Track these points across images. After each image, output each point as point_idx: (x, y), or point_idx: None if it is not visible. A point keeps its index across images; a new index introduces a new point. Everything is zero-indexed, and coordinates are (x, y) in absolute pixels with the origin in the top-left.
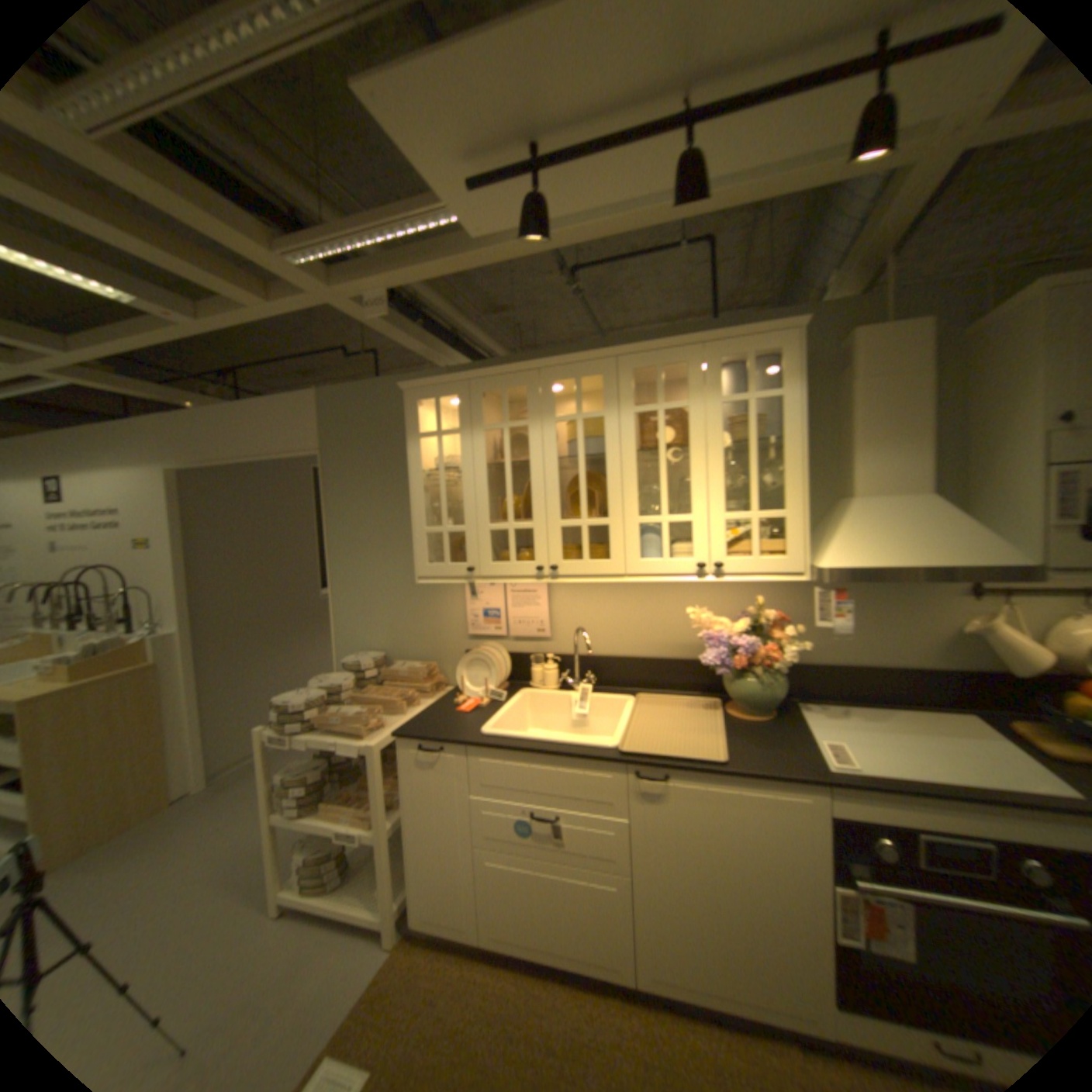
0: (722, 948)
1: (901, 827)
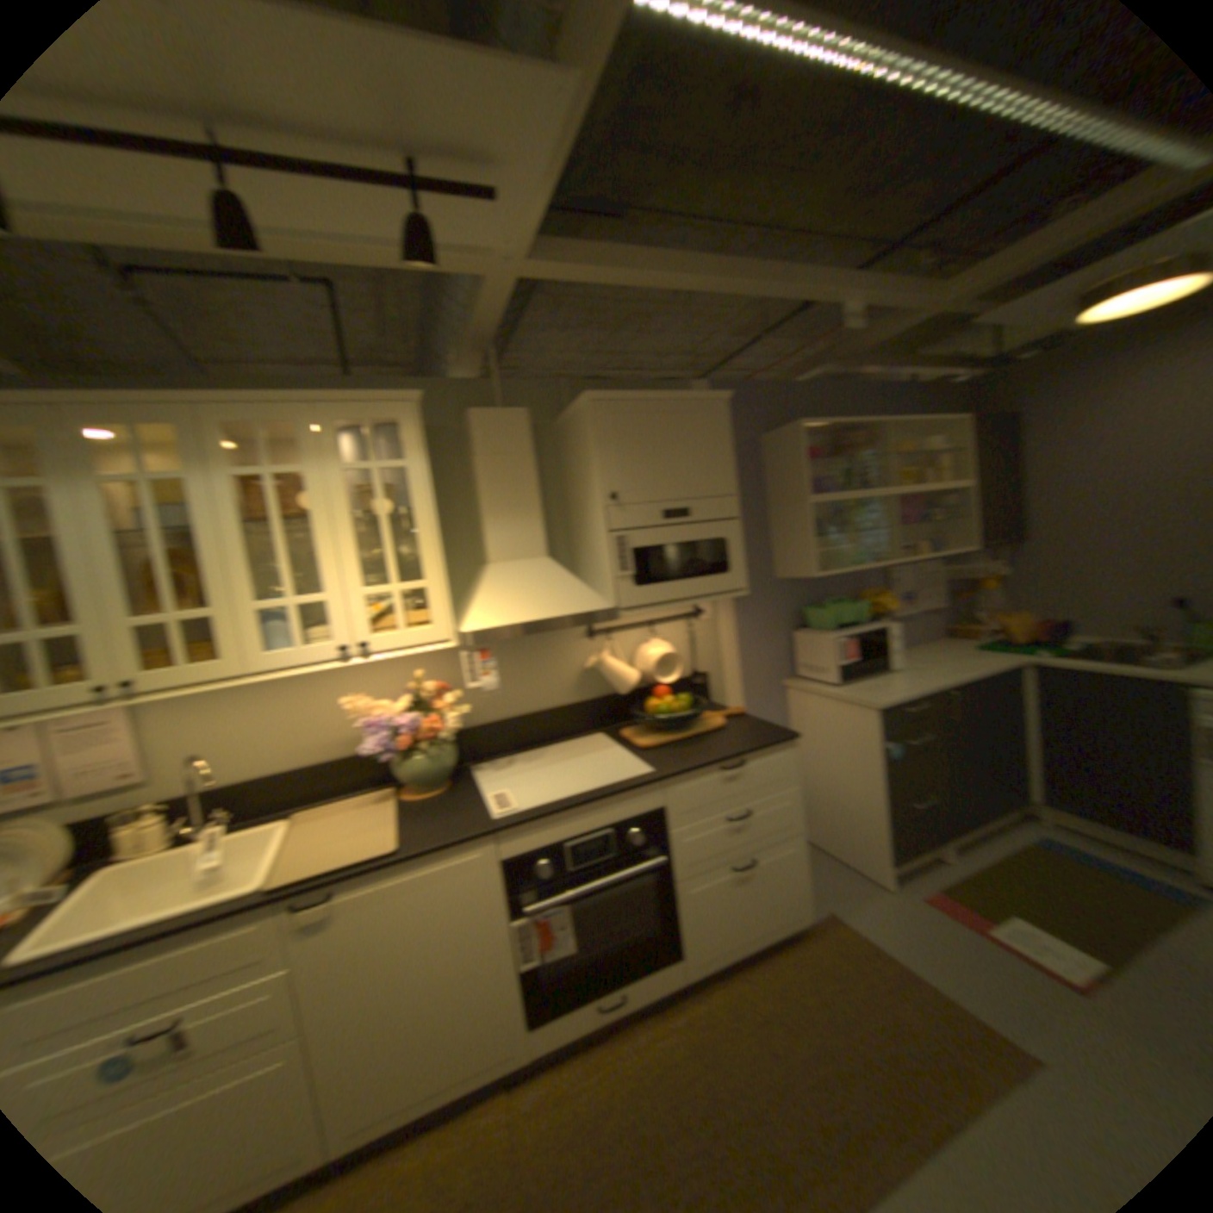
0: (424, 1043)
1: (556, 843)
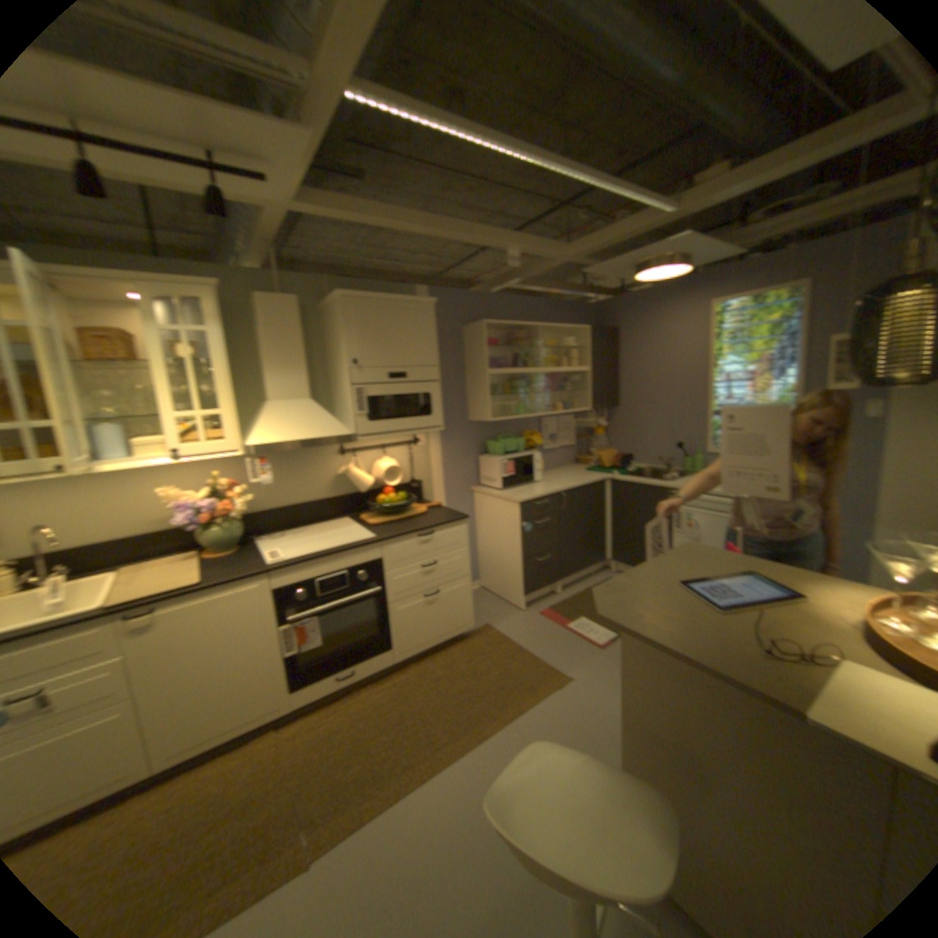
0: (212, 703)
1: (305, 580)
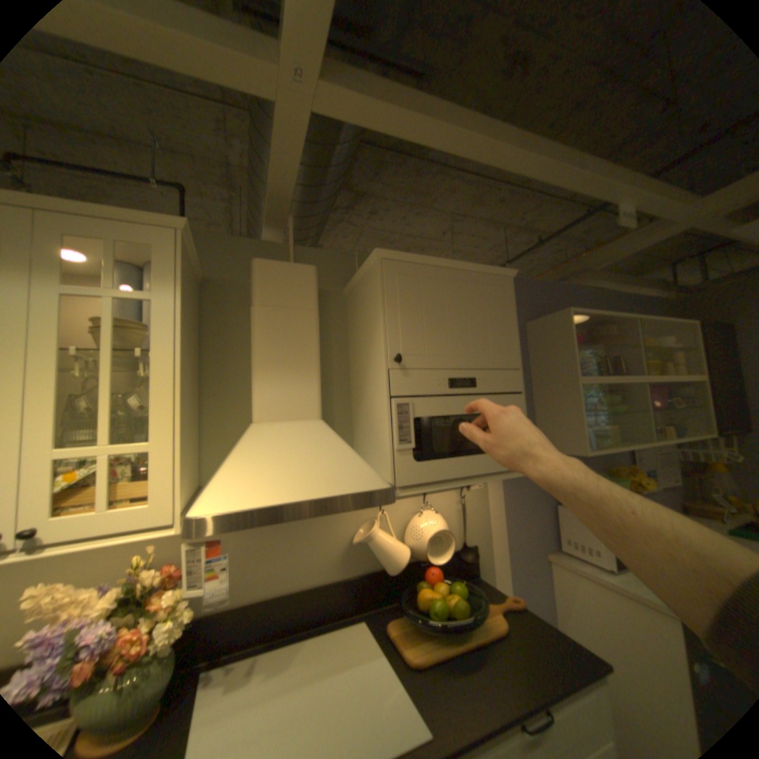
0: None
1: None
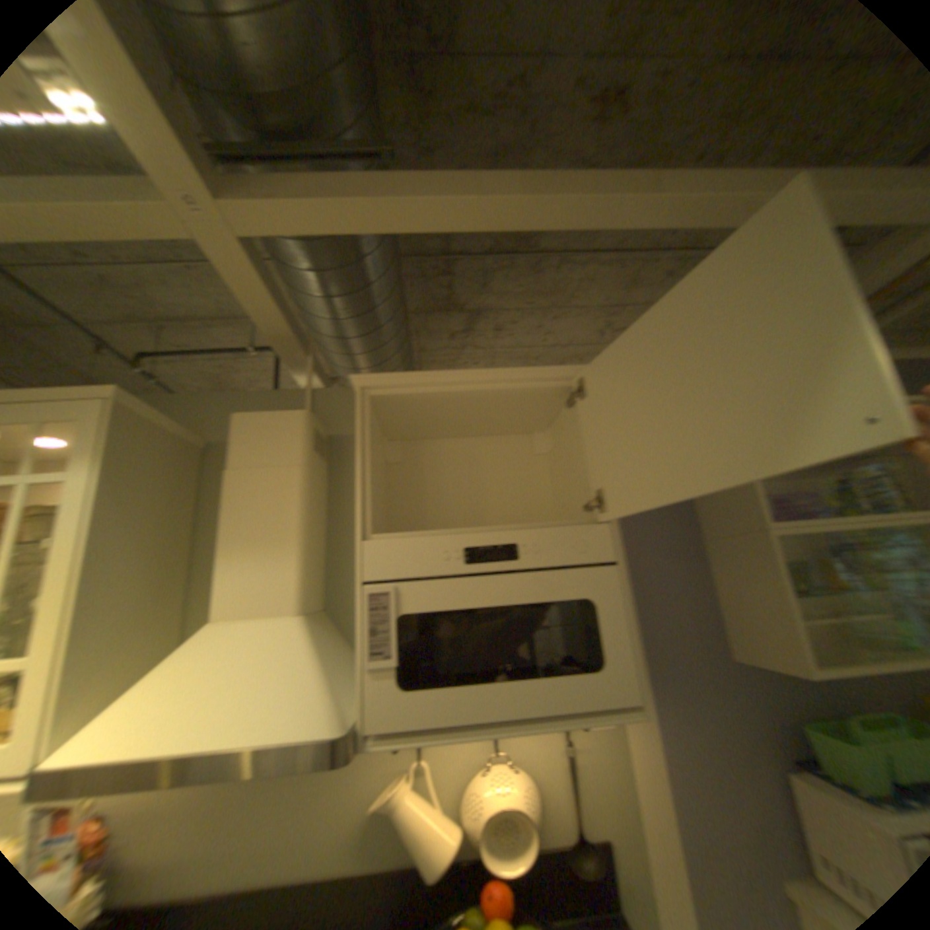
0: None
1: None
